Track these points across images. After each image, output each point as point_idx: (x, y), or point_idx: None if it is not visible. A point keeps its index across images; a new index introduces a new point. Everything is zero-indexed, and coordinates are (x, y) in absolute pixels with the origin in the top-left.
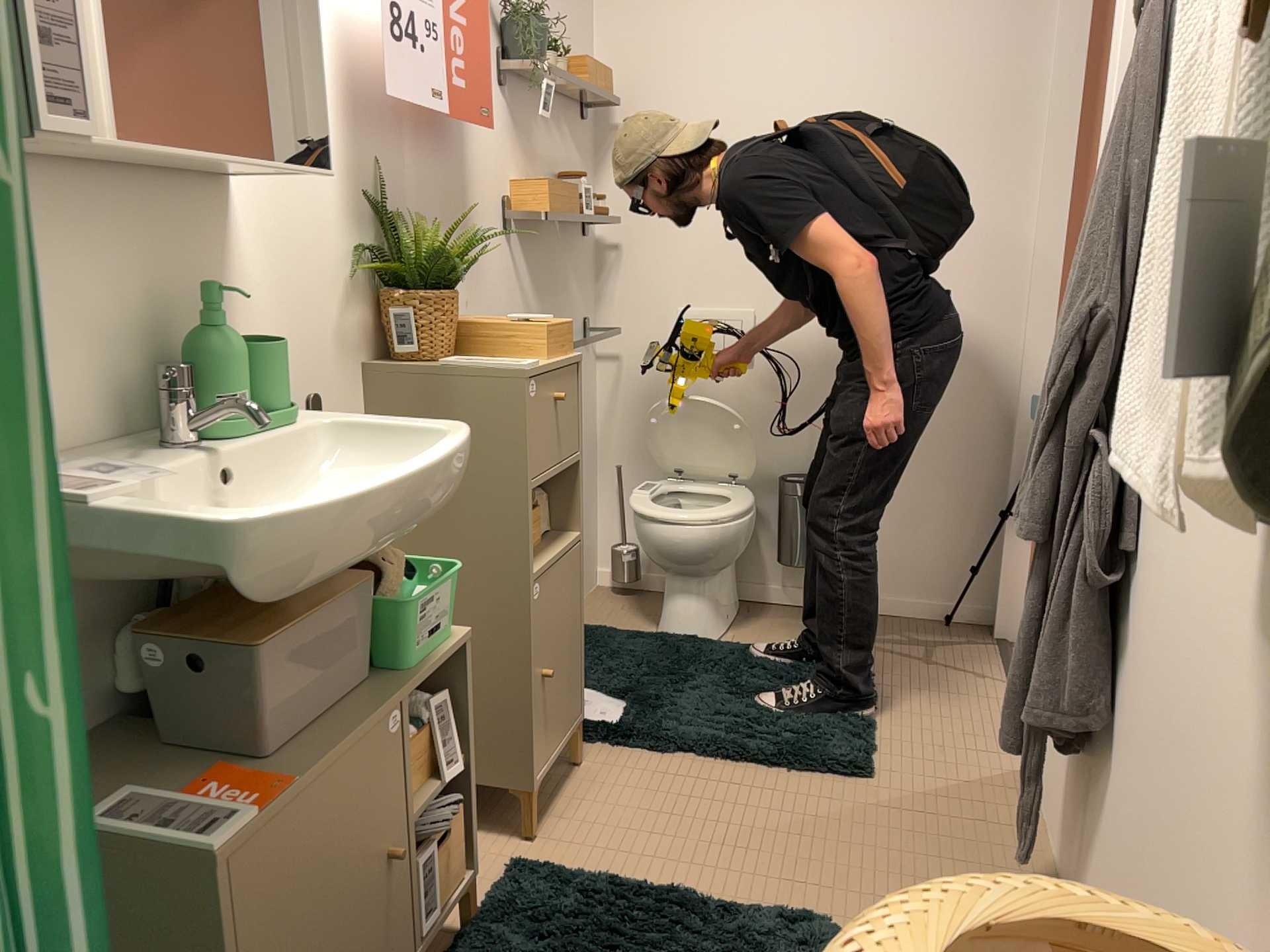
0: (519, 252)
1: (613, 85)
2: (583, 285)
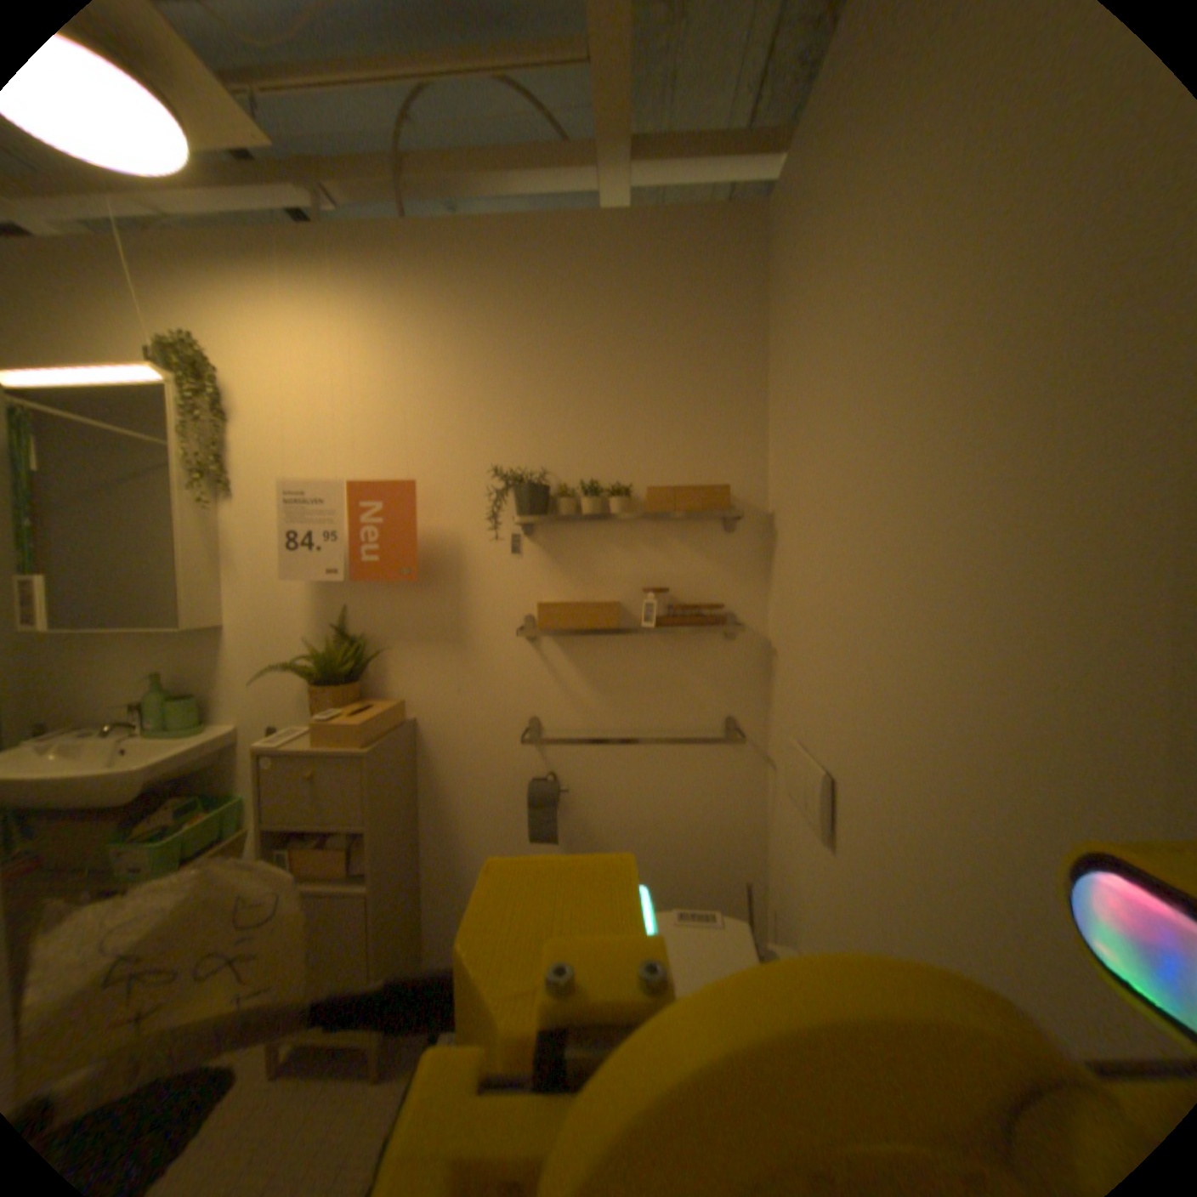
0: (555, 651)
1: (729, 489)
2: (725, 682)
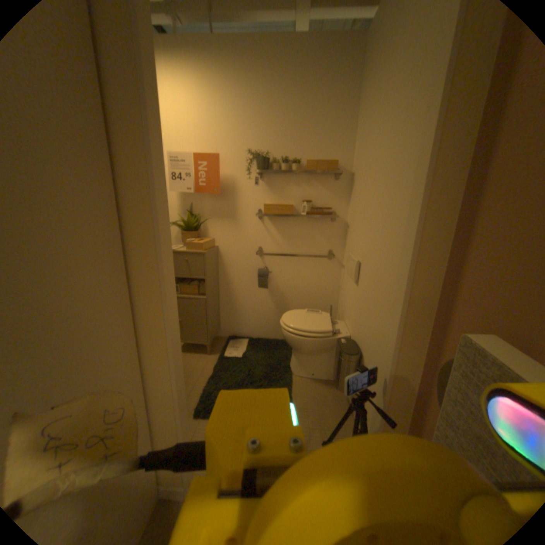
0: (269, 223)
1: (338, 162)
2: (330, 237)
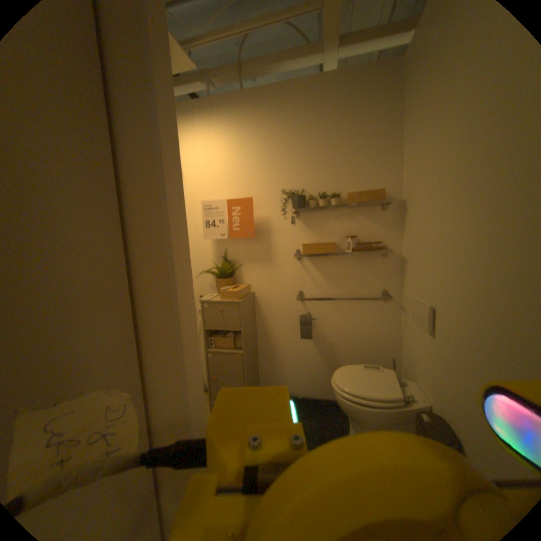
0: (309, 264)
1: (386, 191)
2: (383, 275)
